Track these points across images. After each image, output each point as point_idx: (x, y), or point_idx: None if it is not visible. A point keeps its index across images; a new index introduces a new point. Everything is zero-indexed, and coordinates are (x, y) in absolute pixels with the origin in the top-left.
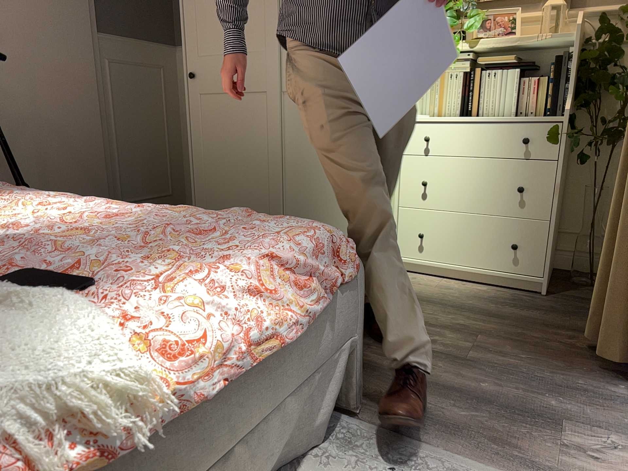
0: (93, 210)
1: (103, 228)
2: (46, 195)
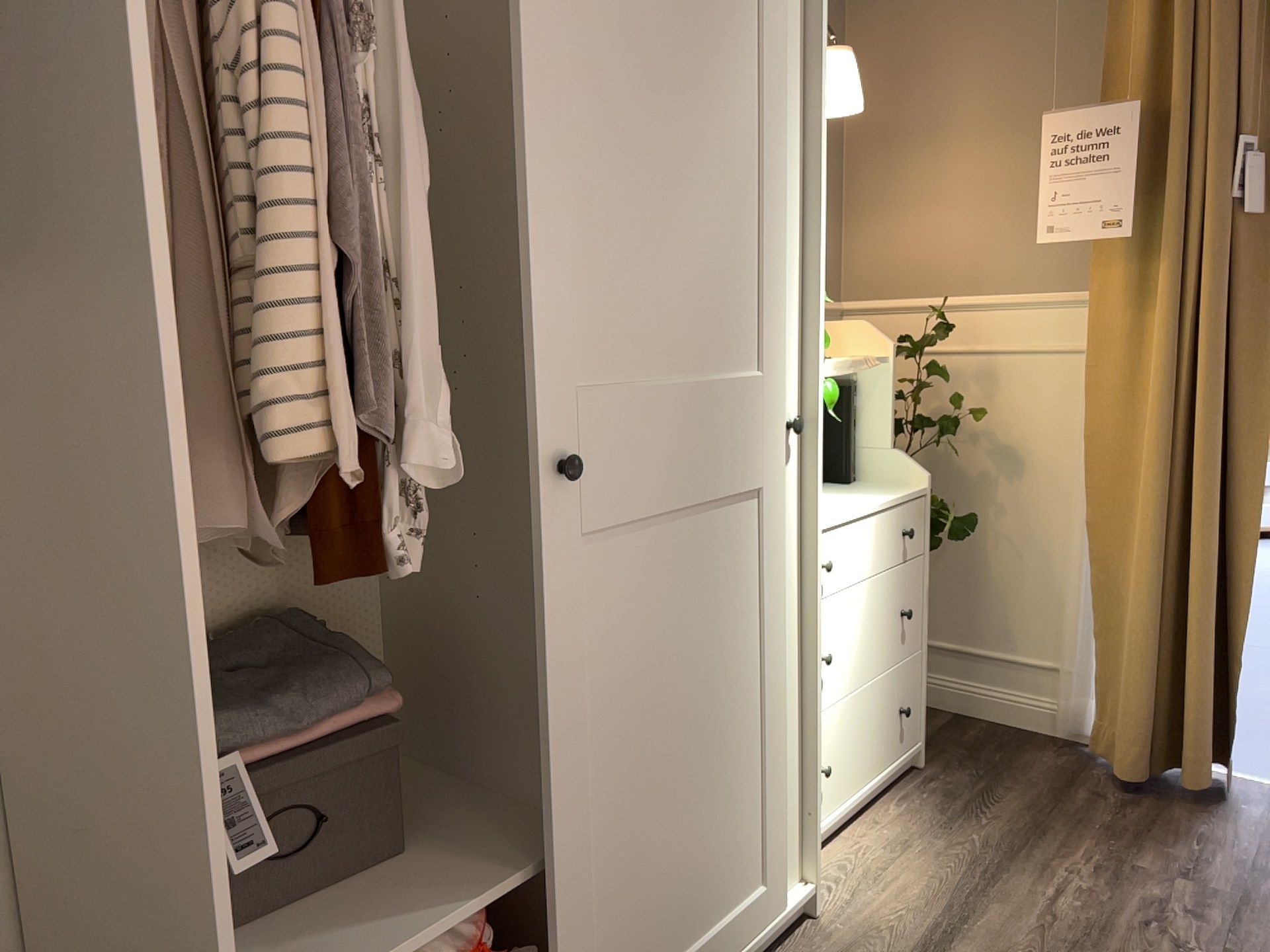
0: None
1: None
2: None
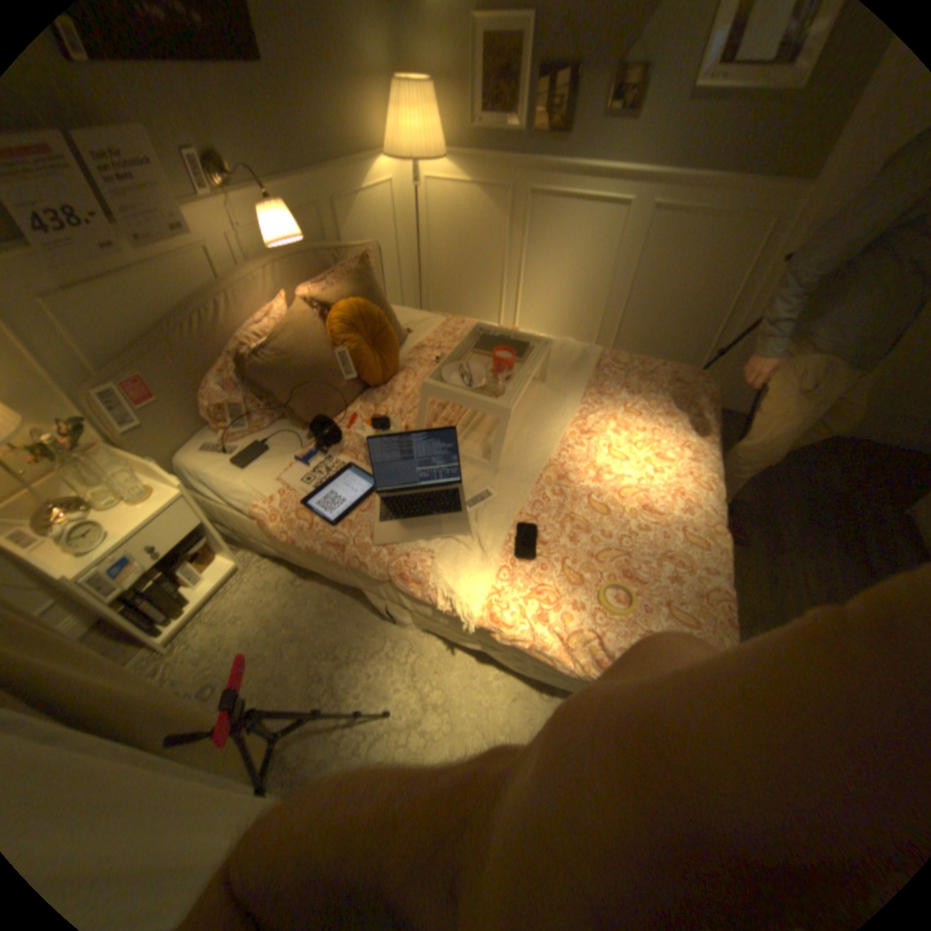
0: (673, 486)
1: (640, 512)
2: (696, 437)
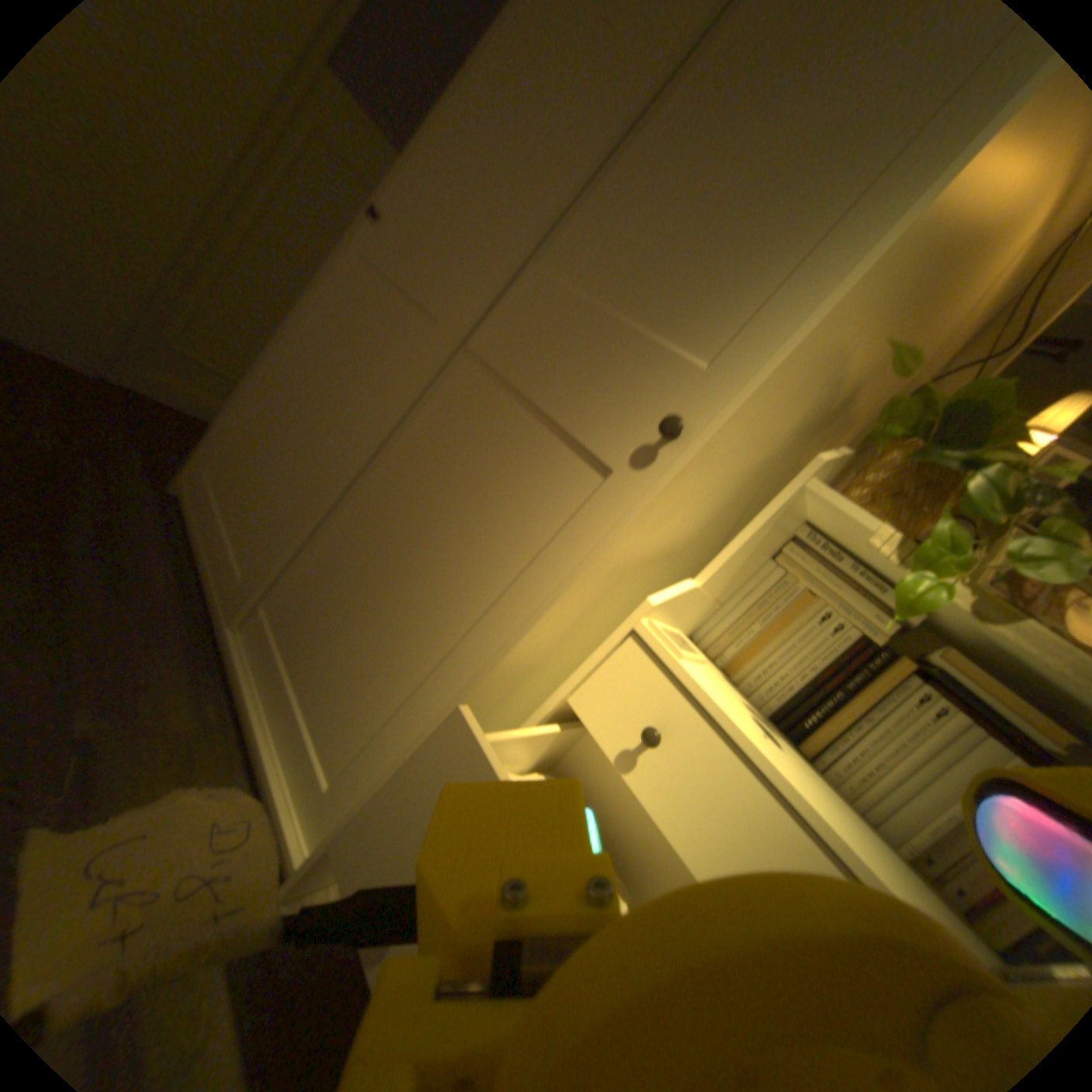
0: None
1: None
2: None
